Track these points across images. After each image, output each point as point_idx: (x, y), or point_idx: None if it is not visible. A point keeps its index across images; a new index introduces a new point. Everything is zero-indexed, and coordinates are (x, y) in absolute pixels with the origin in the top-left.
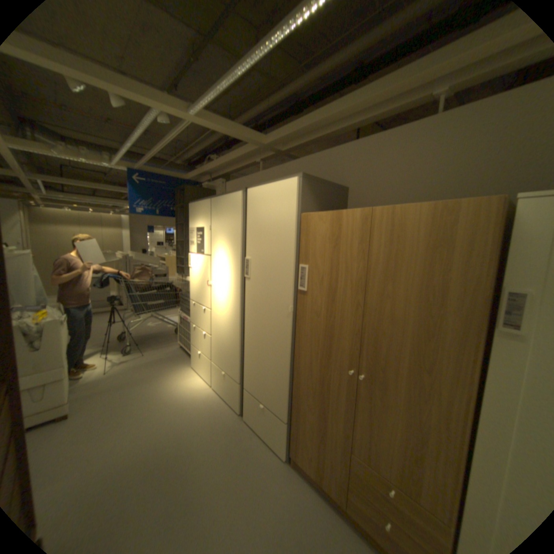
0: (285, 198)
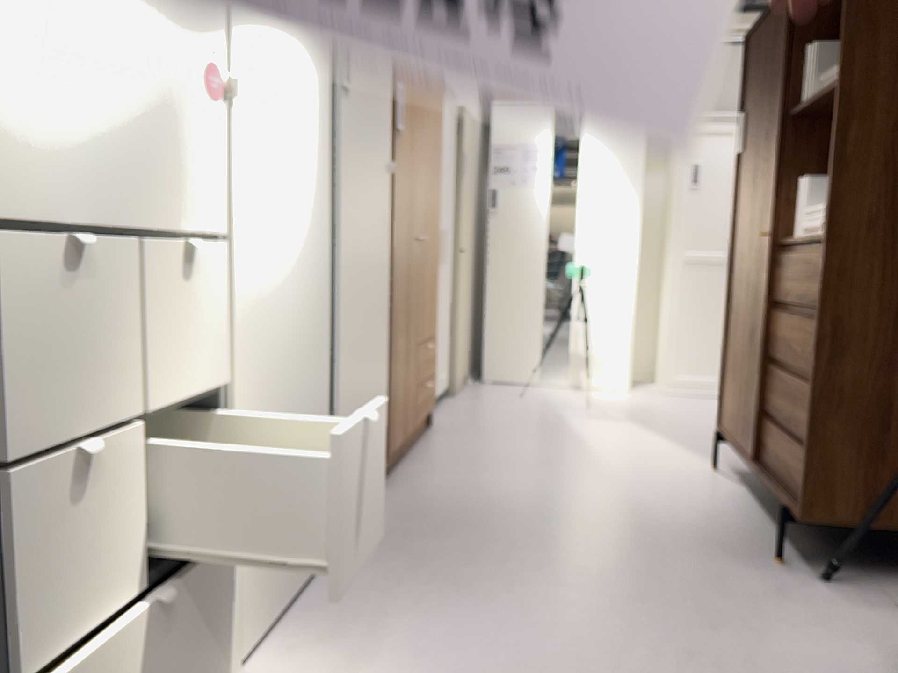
0: None
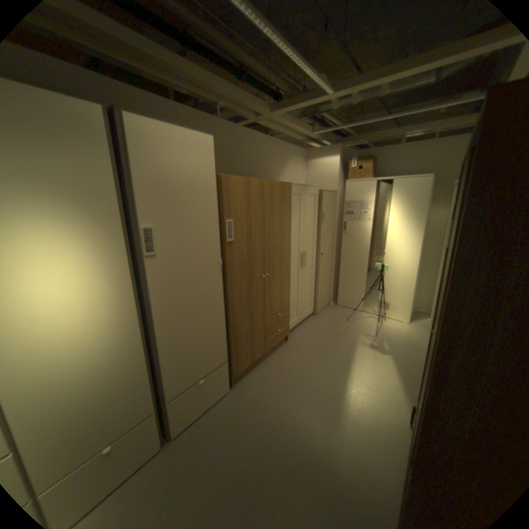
0: (202, 154)
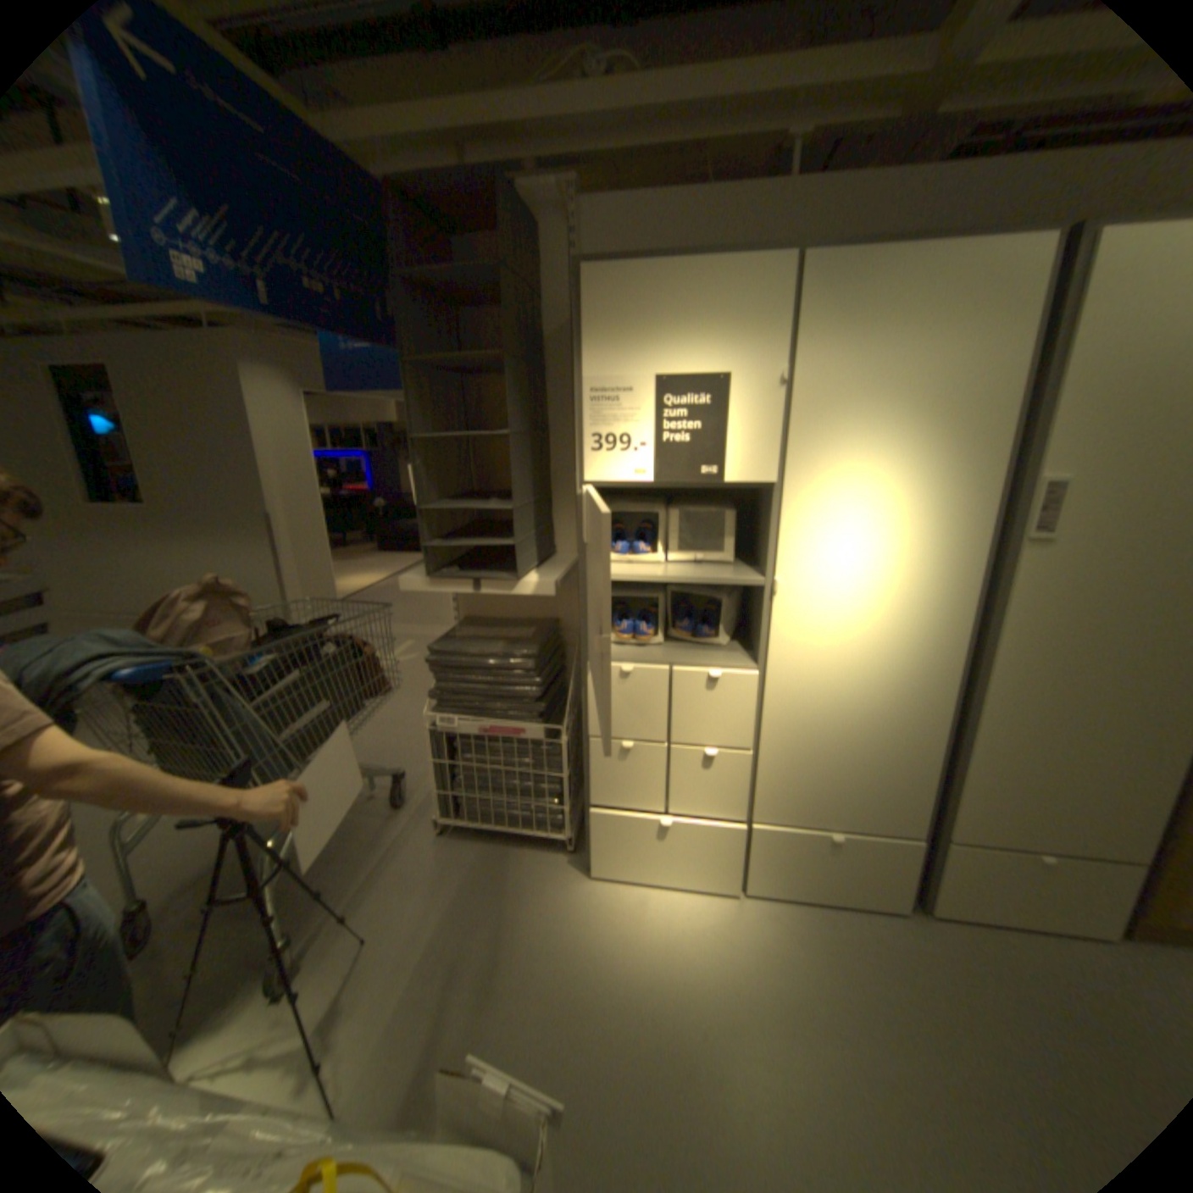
0: None
